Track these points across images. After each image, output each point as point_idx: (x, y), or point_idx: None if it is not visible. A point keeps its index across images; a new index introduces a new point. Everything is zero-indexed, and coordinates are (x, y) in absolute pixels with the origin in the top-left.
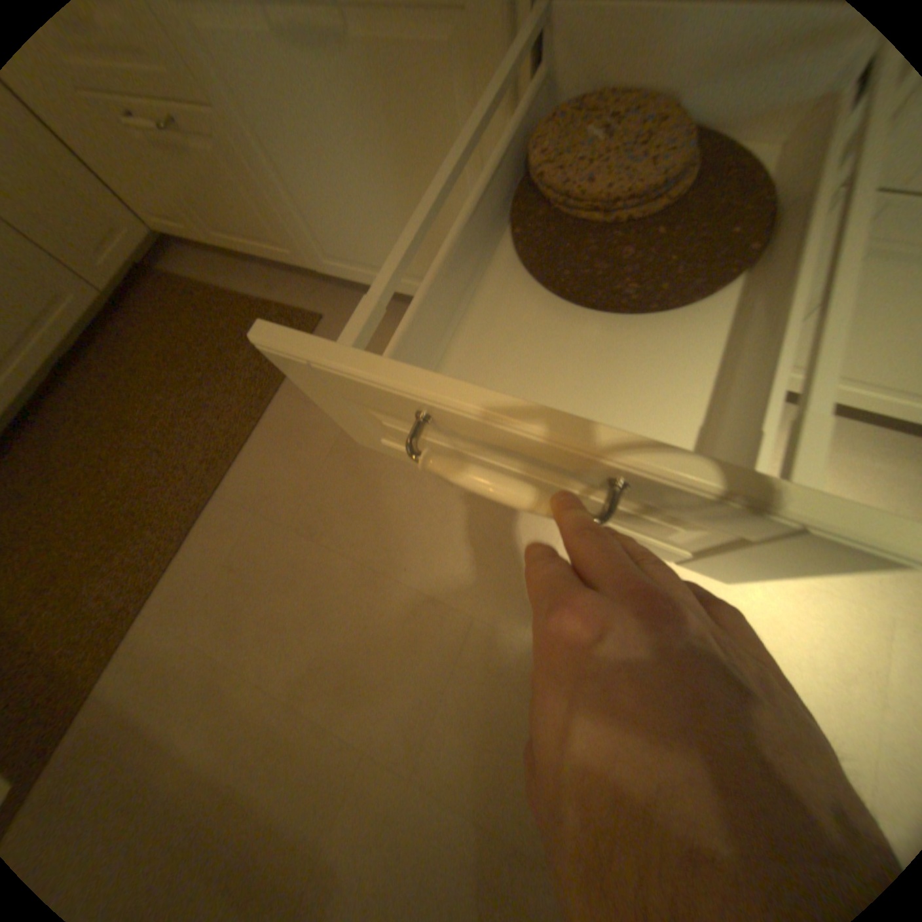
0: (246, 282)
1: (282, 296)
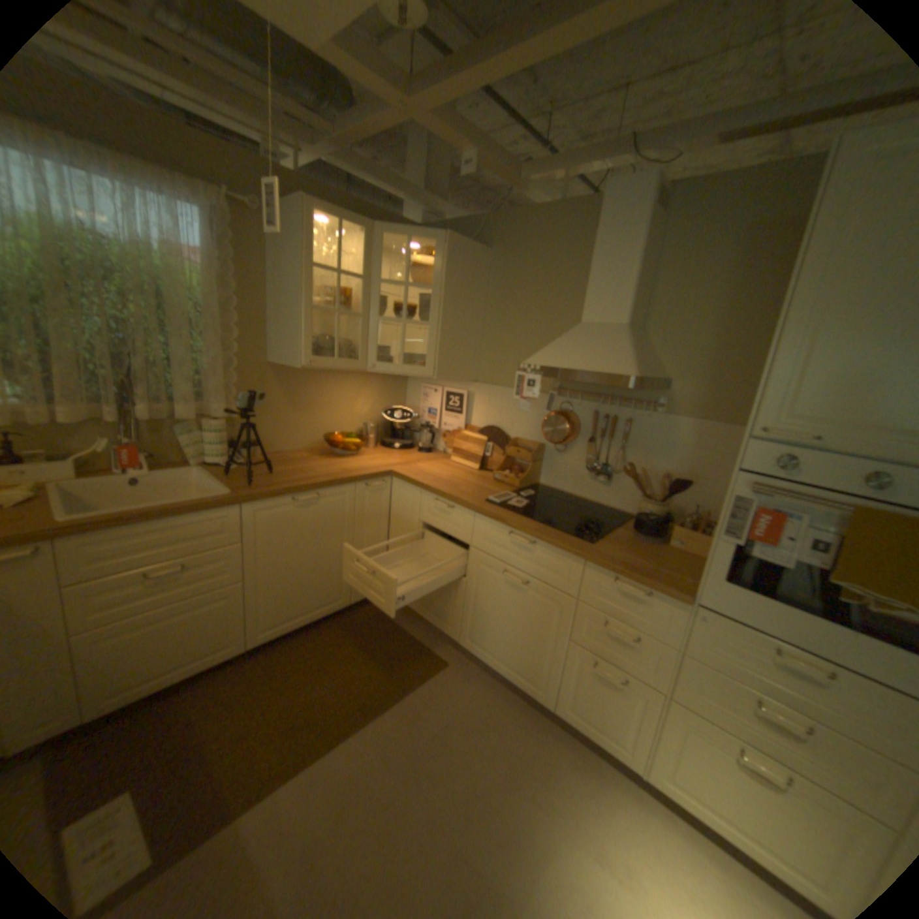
0: (414, 631)
1: (431, 646)
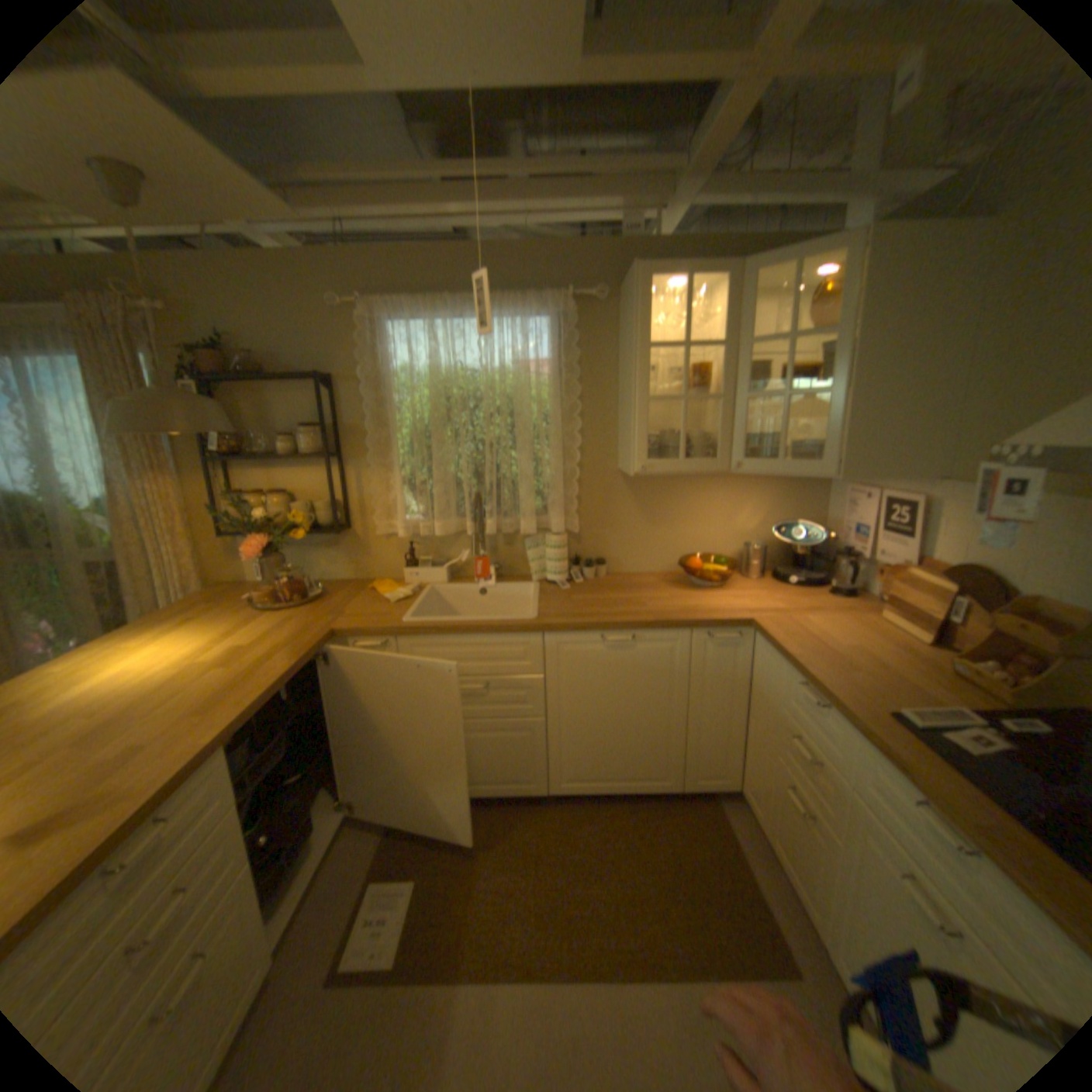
0: (768, 883)
1: (784, 926)
